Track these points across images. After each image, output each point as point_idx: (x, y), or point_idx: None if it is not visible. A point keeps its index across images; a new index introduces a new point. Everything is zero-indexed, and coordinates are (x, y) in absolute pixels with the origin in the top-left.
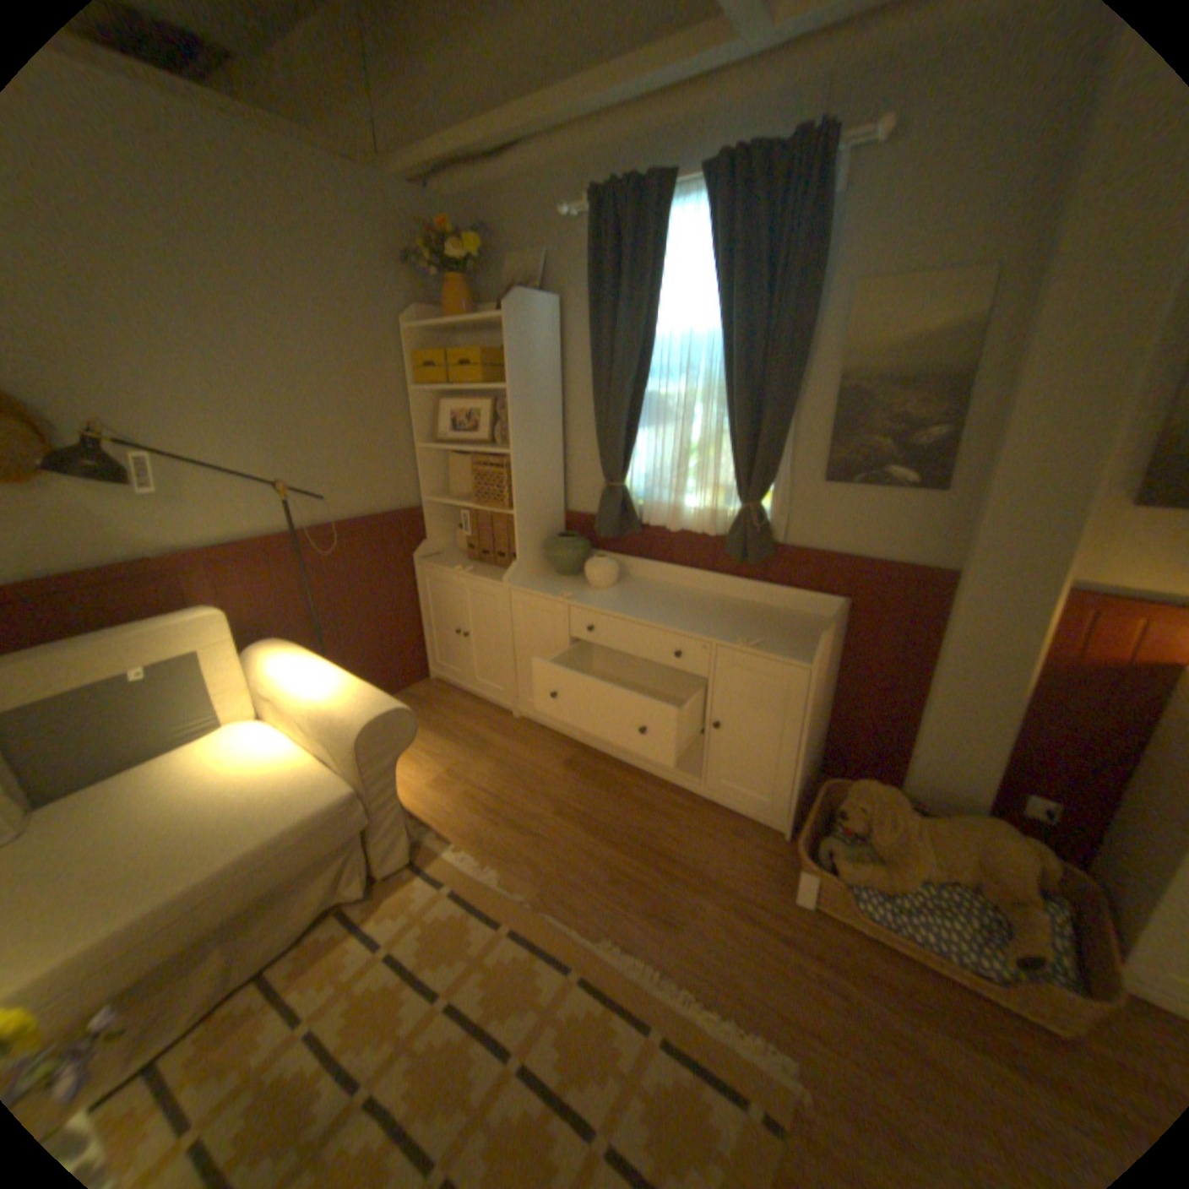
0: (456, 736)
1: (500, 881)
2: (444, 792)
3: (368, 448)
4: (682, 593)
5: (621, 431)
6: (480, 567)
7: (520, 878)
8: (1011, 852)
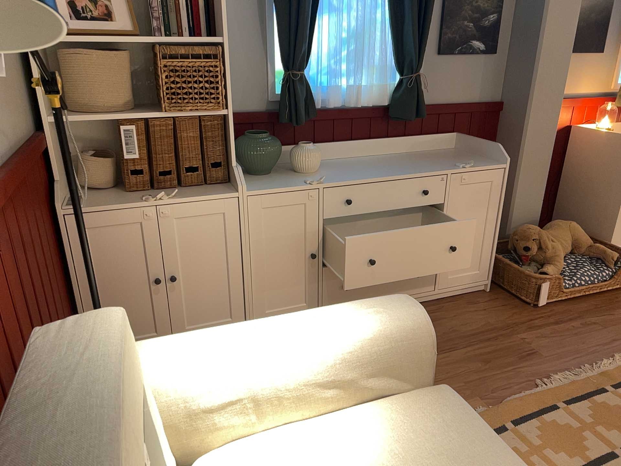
0: None
1: None
2: None
3: None
4: (361, 159)
5: (310, 18)
6: (164, 192)
7: None
8: (576, 226)
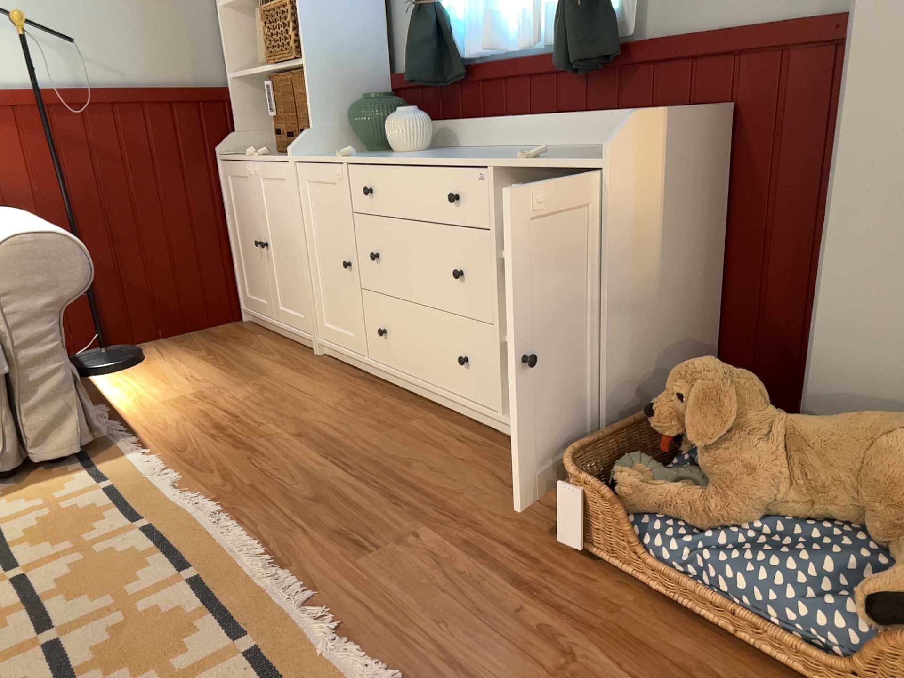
0: (233, 365)
1: (178, 483)
2: (180, 408)
3: (154, 4)
4: (510, 148)
5: None
6: (284, 155)
7: (204, 483)
8: None
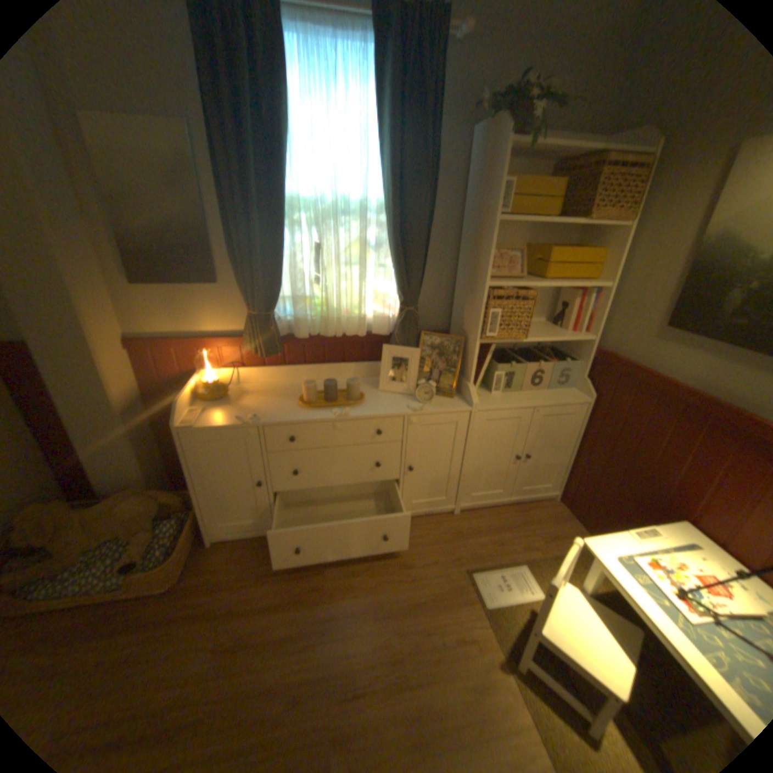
0: None
1: None
2: None
3: None
4: None
5: None
6: None
7: None
8: (129, 505)
